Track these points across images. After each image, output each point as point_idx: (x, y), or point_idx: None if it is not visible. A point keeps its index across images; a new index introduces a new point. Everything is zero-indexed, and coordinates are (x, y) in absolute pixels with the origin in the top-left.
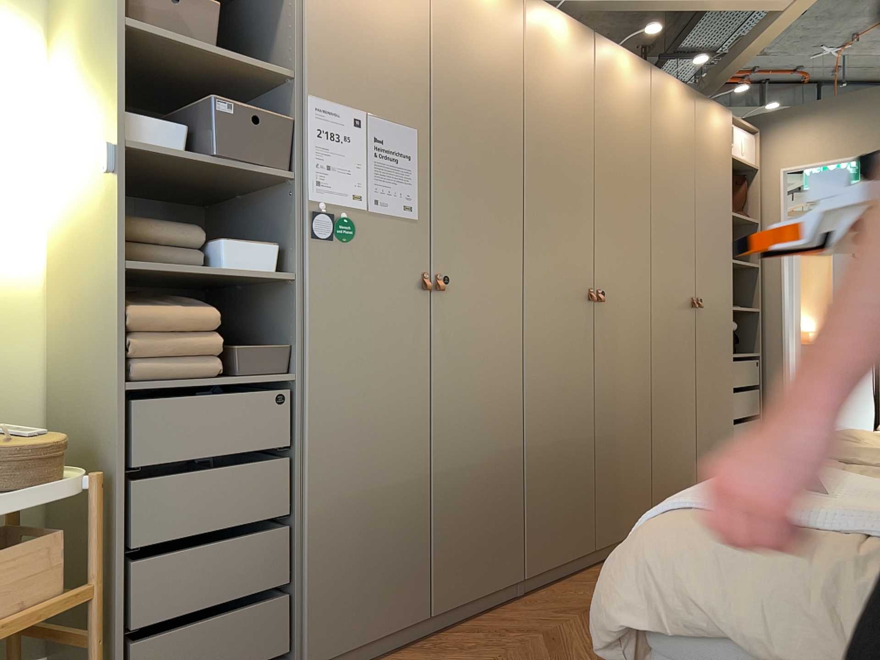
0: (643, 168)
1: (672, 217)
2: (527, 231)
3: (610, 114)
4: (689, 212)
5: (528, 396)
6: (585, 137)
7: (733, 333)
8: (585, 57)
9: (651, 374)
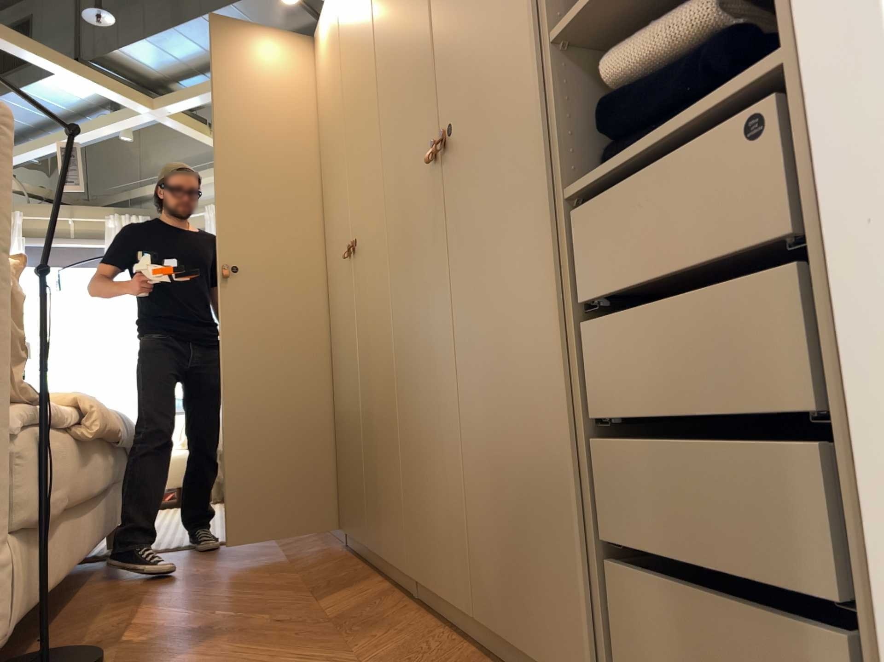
0: (370, 47)
1: (398, 55)
2: (329, 228)
3: (349, 40)
4: (417, 1)
5: (336, 365)
6: (341, 99)
7: (653, 84)
8: (336, 23)
9: (393, 323)
